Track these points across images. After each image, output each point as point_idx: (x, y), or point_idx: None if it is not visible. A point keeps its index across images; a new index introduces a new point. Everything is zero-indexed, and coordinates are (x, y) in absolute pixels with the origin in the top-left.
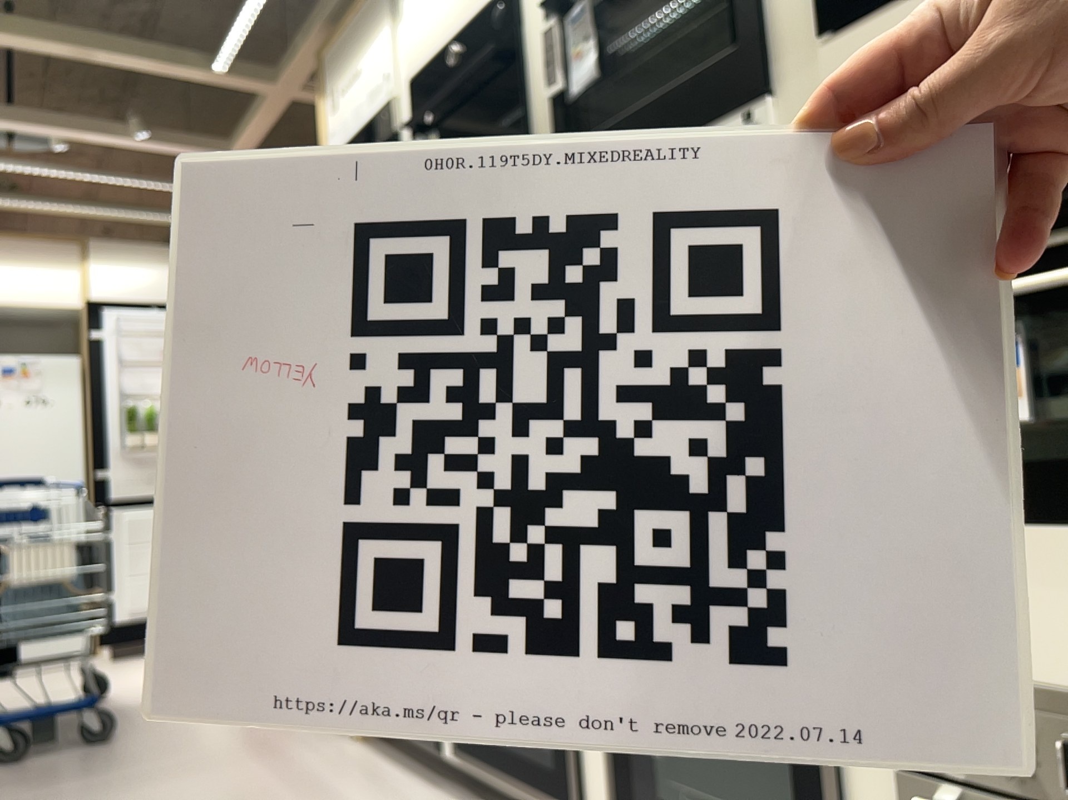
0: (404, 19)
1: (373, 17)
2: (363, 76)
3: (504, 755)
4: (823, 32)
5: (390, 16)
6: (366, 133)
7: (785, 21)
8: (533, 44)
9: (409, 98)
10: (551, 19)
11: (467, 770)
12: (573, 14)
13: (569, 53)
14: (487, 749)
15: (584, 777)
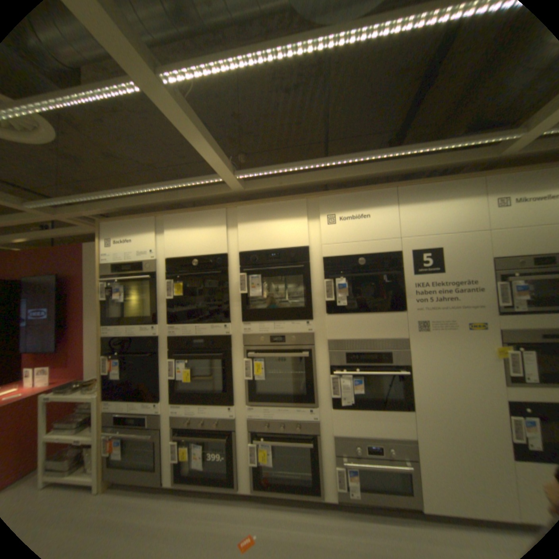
0: (163, 237)
1: (144, 227)
2: (134, 244)
3: (200, 480)
4: (327, 314)
5: (155, 232)
6: (134, 266)
7: (317, 307)
8: (234, 275)
9: (164, 264)
10: (244, 274)
11: (174, 489)
12: (255, 278)
13: (250, 286)
14: (187, 480)
15: (236, 479)
